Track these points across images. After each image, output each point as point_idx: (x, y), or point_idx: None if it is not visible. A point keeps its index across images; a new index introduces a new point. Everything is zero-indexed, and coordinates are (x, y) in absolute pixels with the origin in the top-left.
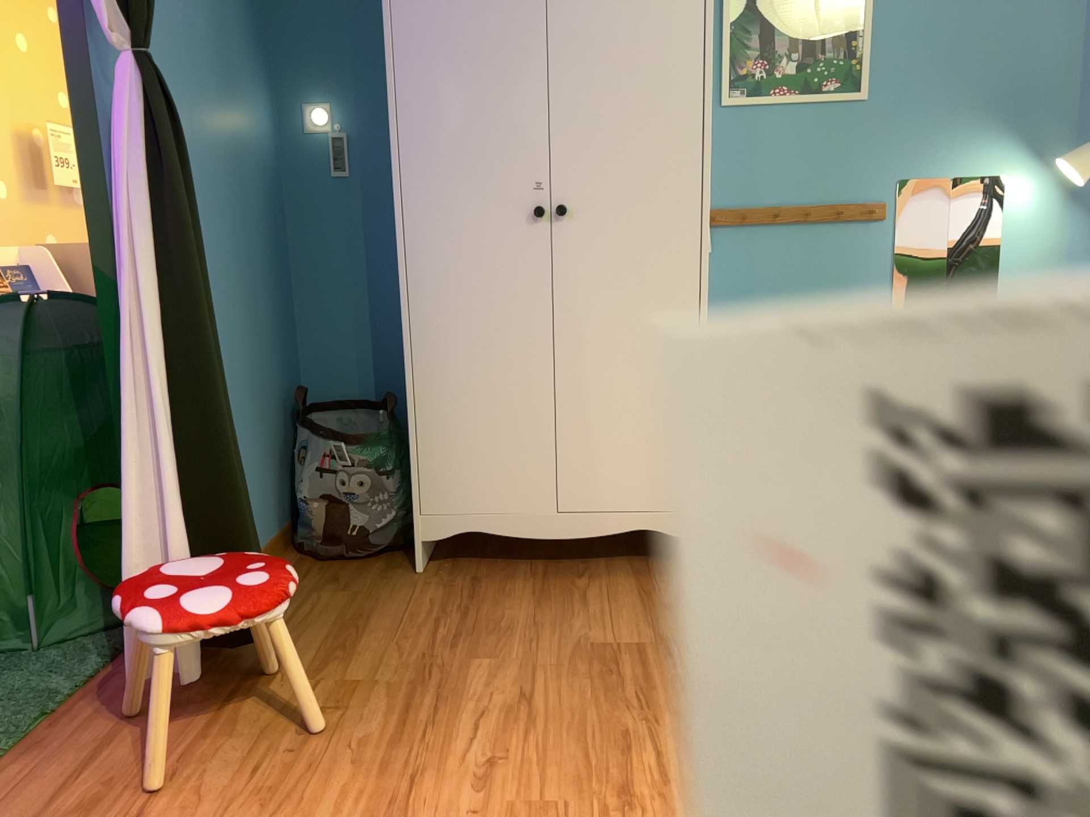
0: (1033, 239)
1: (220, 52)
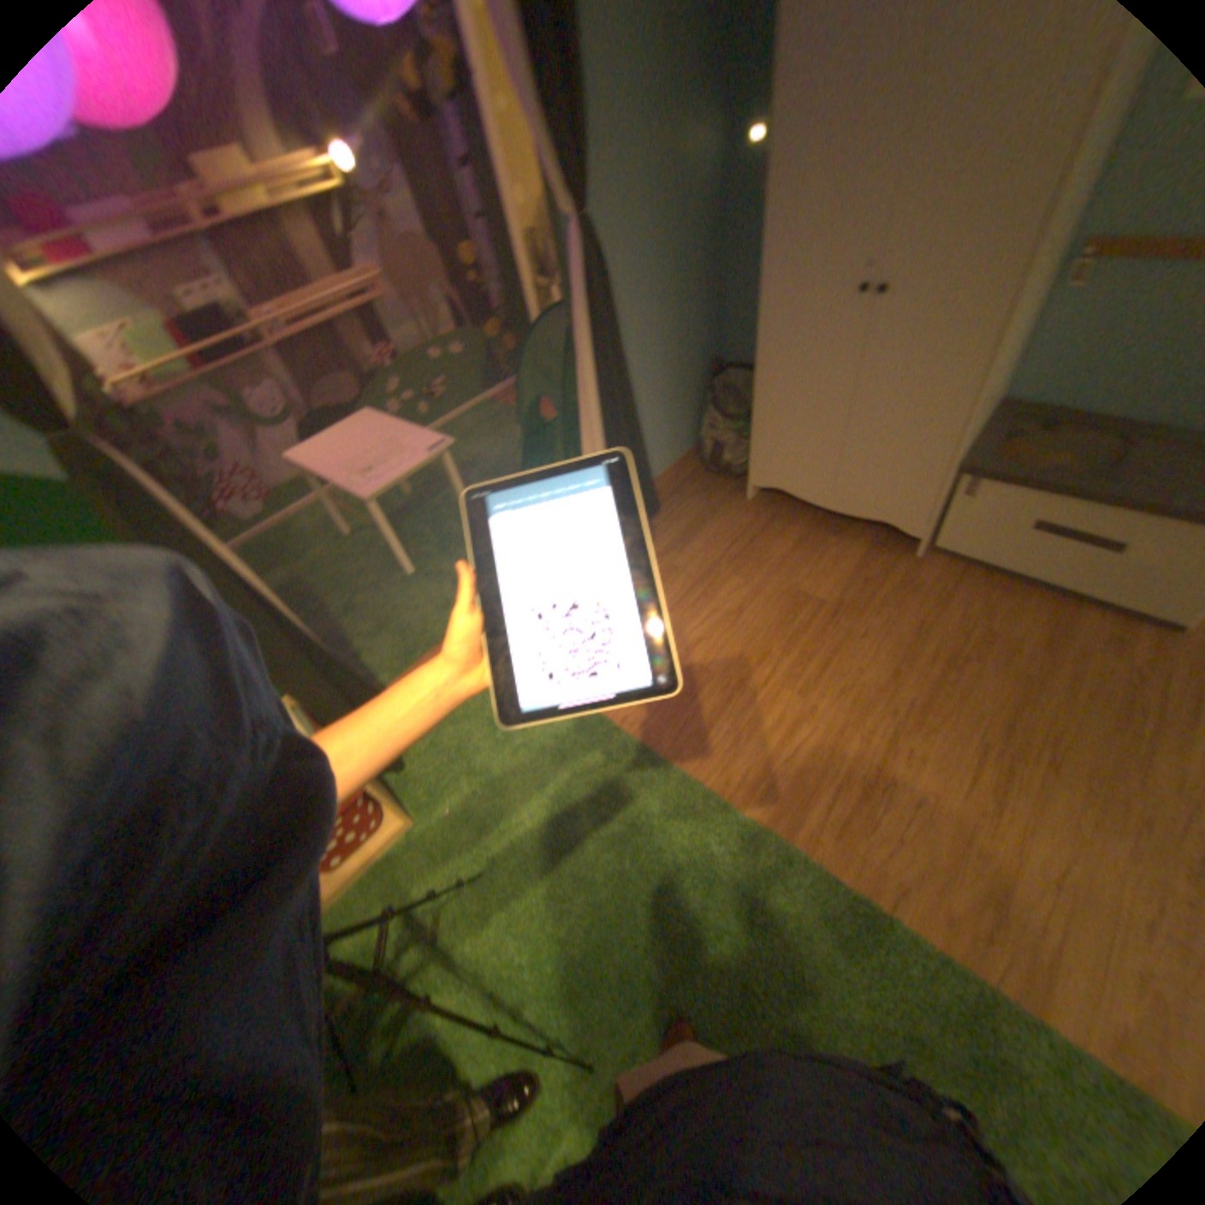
0: None
1: (663, 121)
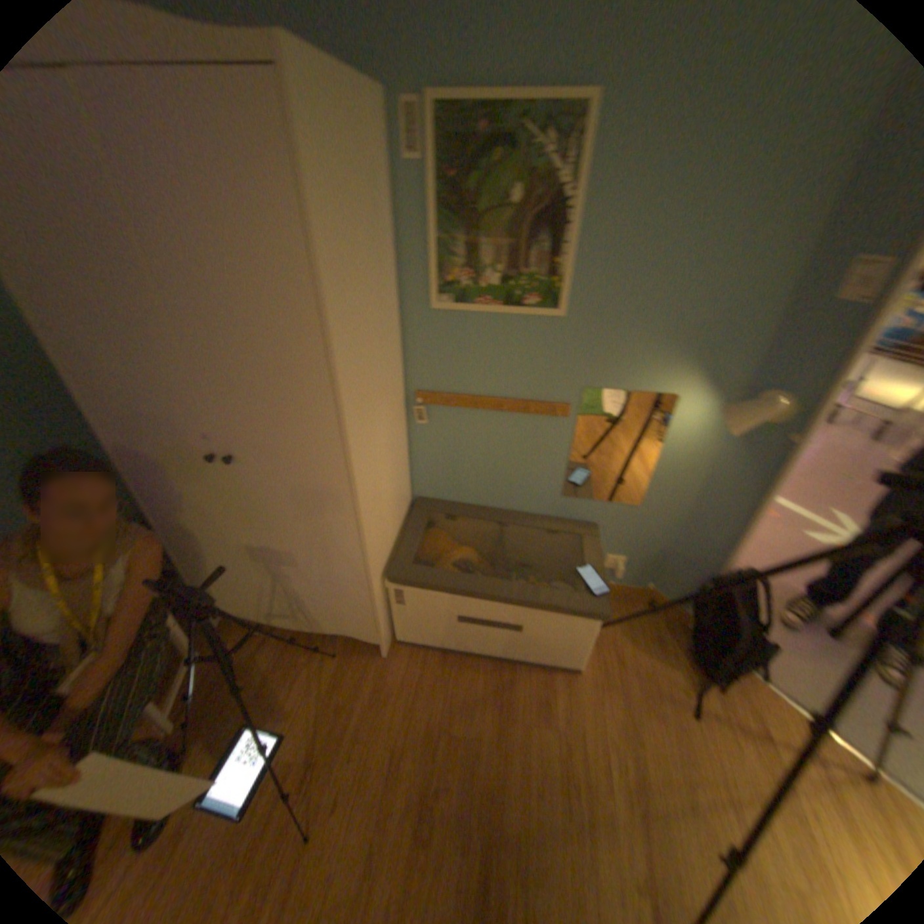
0: (690, 446)
1: None
